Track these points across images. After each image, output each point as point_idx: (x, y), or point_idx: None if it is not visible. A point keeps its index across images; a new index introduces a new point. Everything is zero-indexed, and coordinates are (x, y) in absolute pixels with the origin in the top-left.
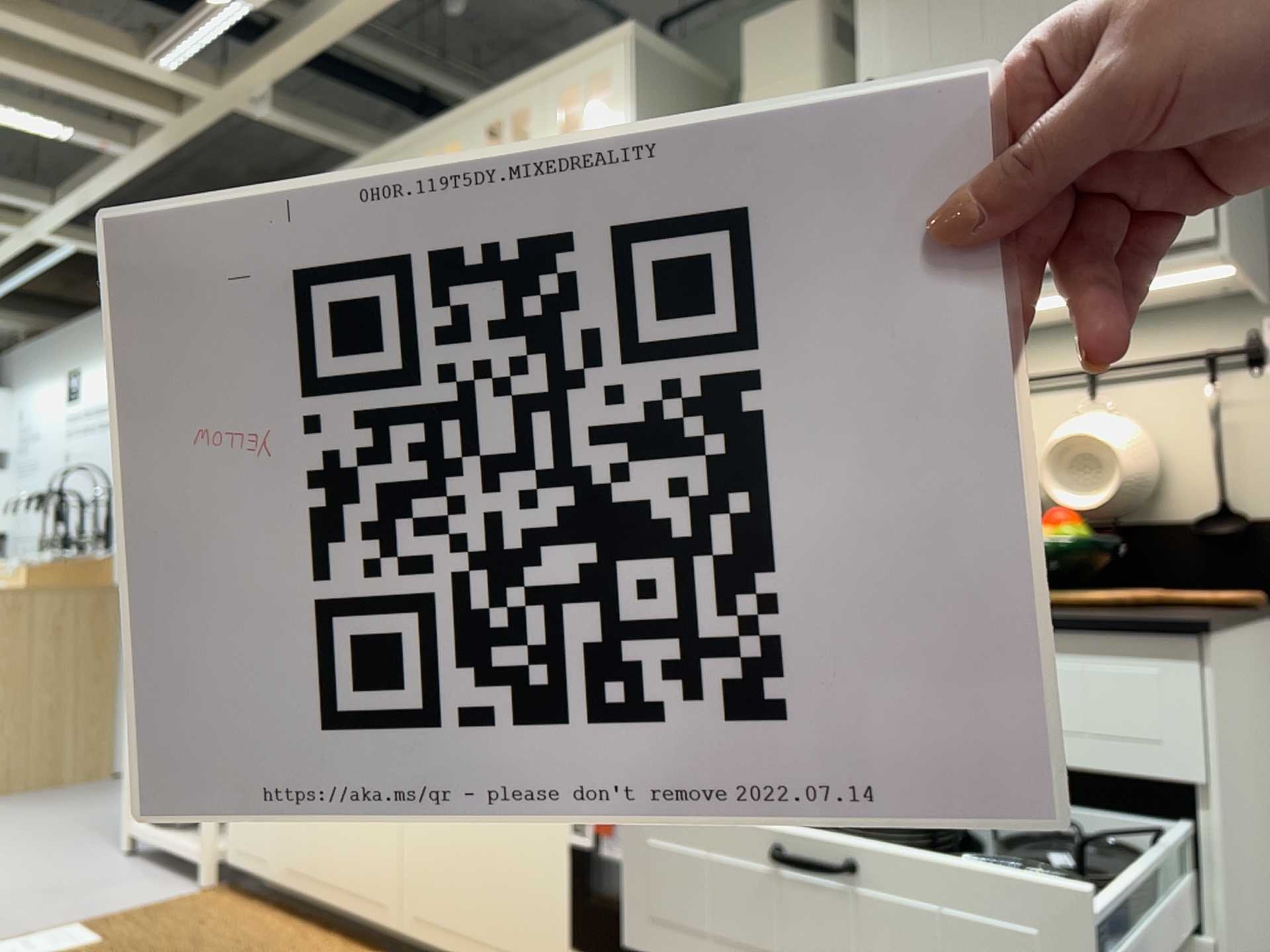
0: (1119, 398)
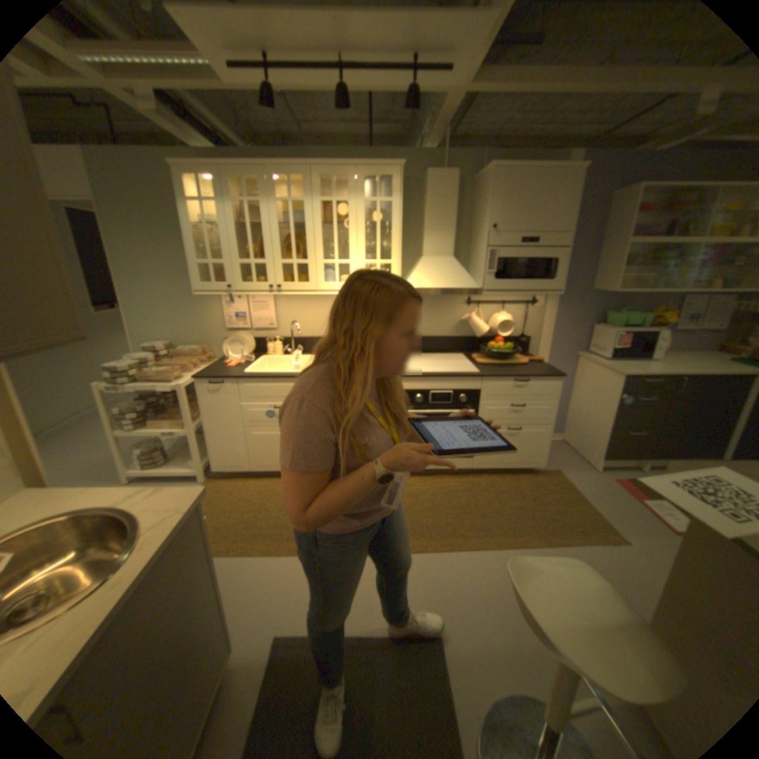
0: (506, 308)
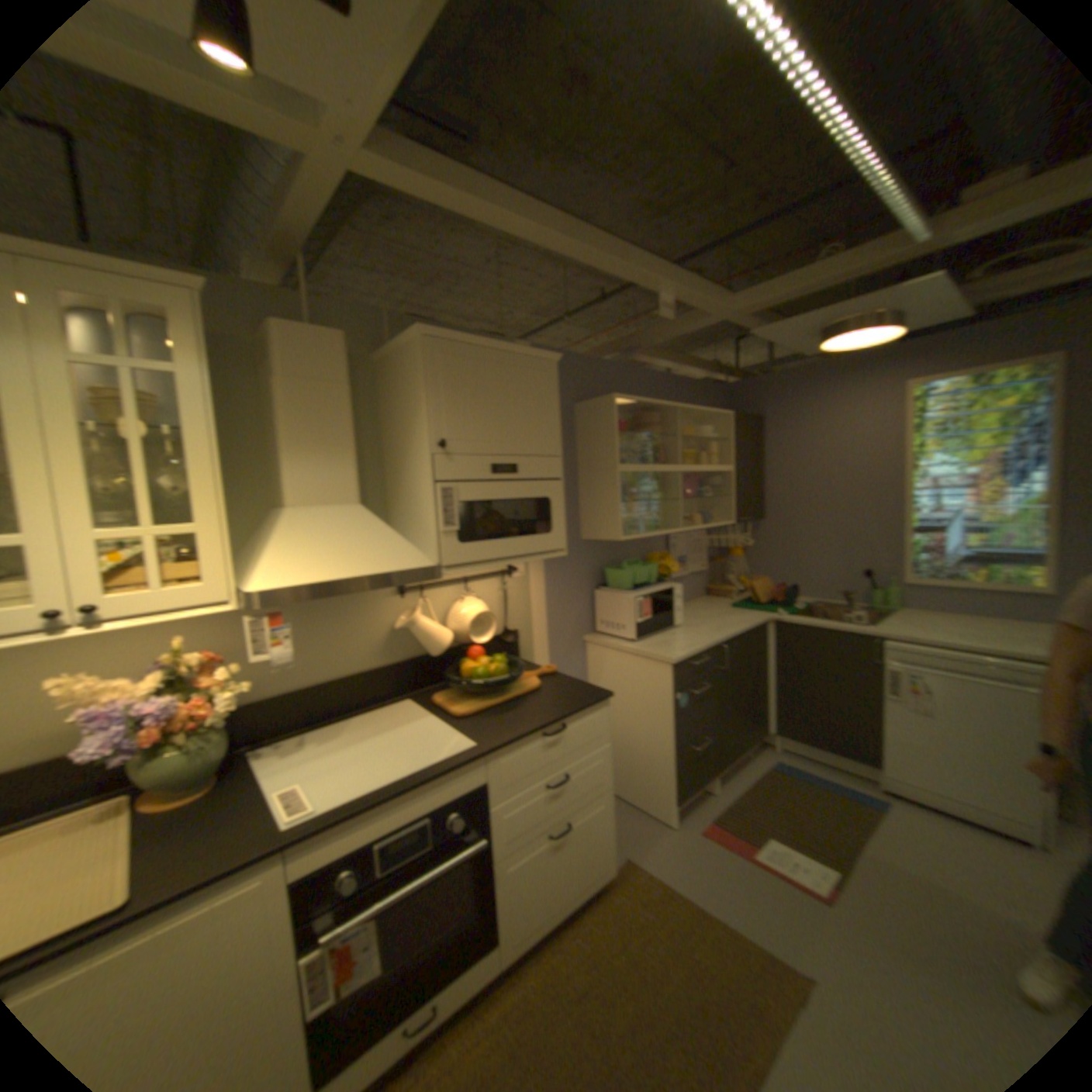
0: (471, 589)
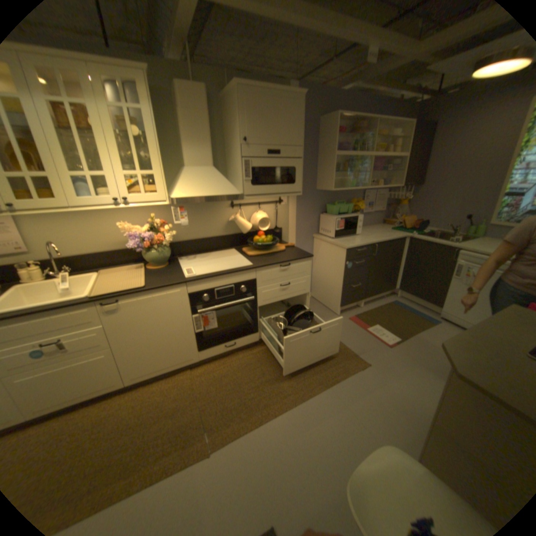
0: (261, 208)
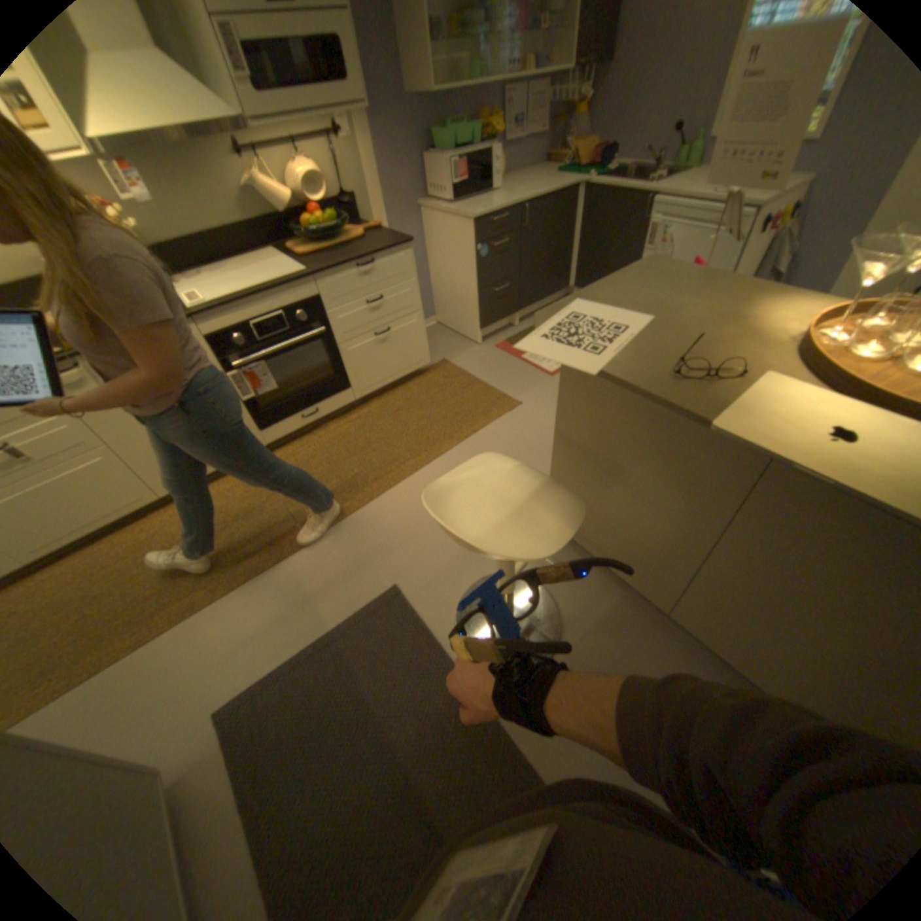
0: (299, 150)
